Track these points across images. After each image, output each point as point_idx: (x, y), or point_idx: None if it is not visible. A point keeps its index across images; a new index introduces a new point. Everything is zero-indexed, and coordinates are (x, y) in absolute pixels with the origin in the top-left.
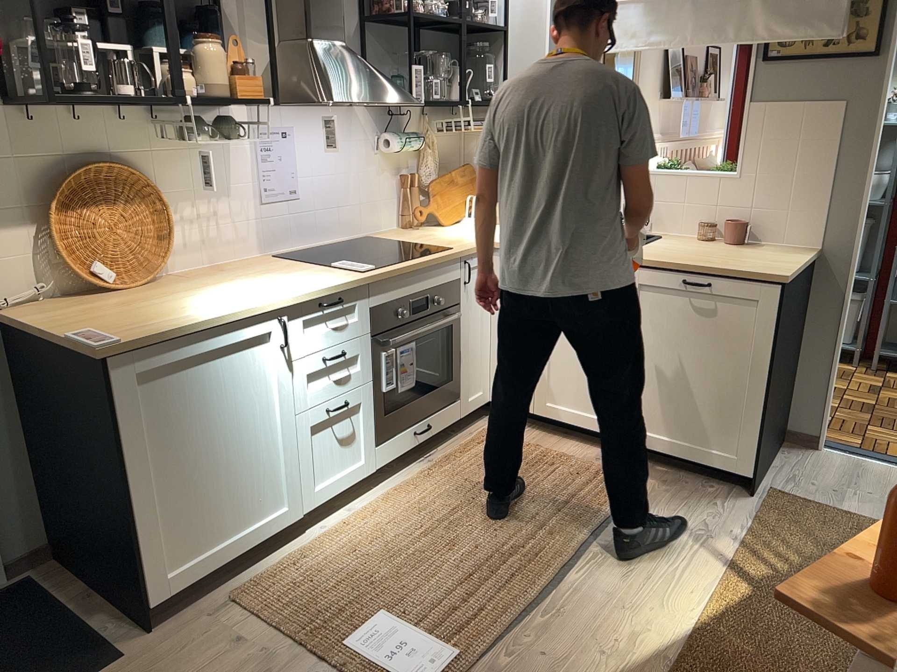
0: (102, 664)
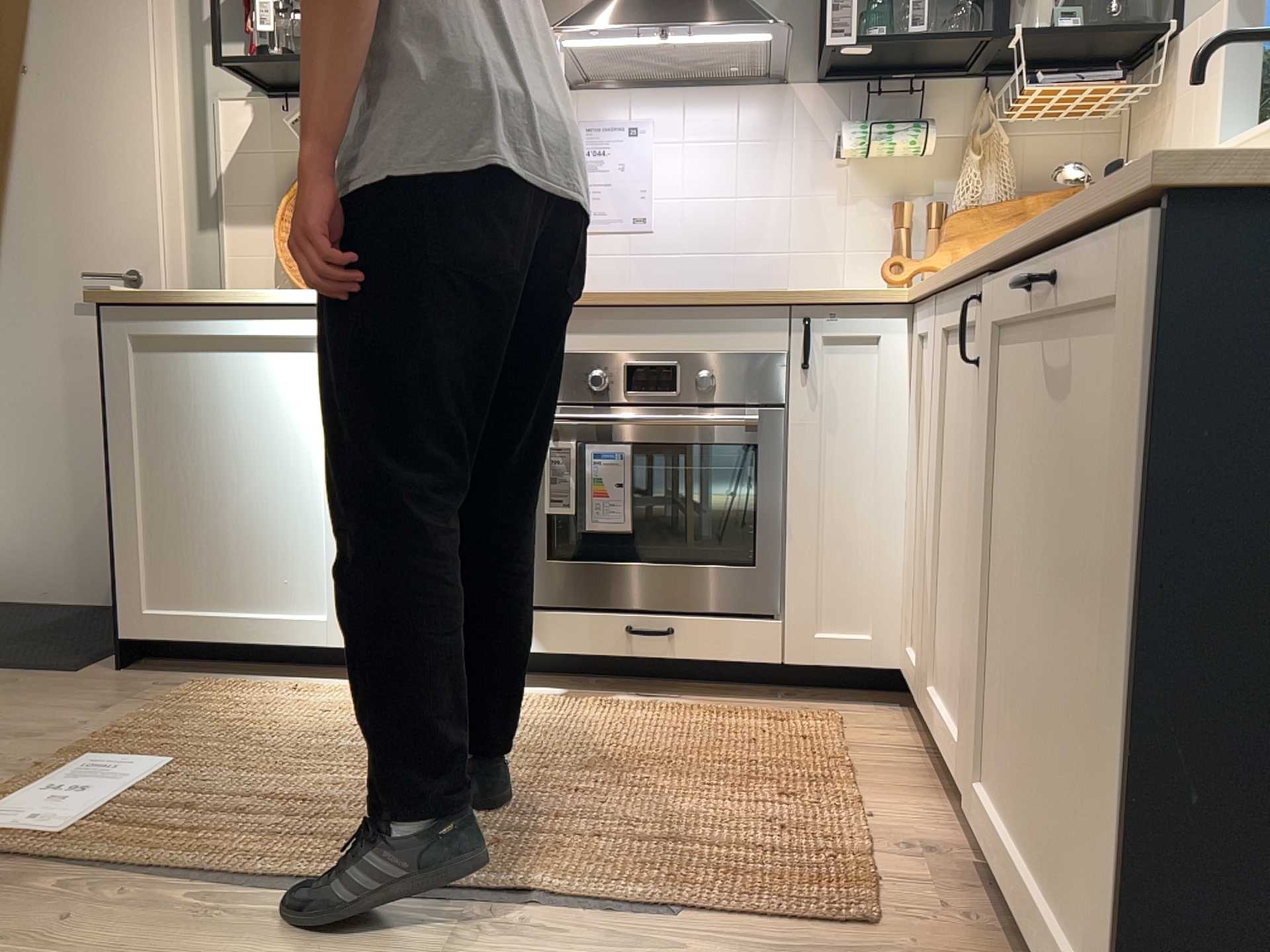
0: (60, 668)
